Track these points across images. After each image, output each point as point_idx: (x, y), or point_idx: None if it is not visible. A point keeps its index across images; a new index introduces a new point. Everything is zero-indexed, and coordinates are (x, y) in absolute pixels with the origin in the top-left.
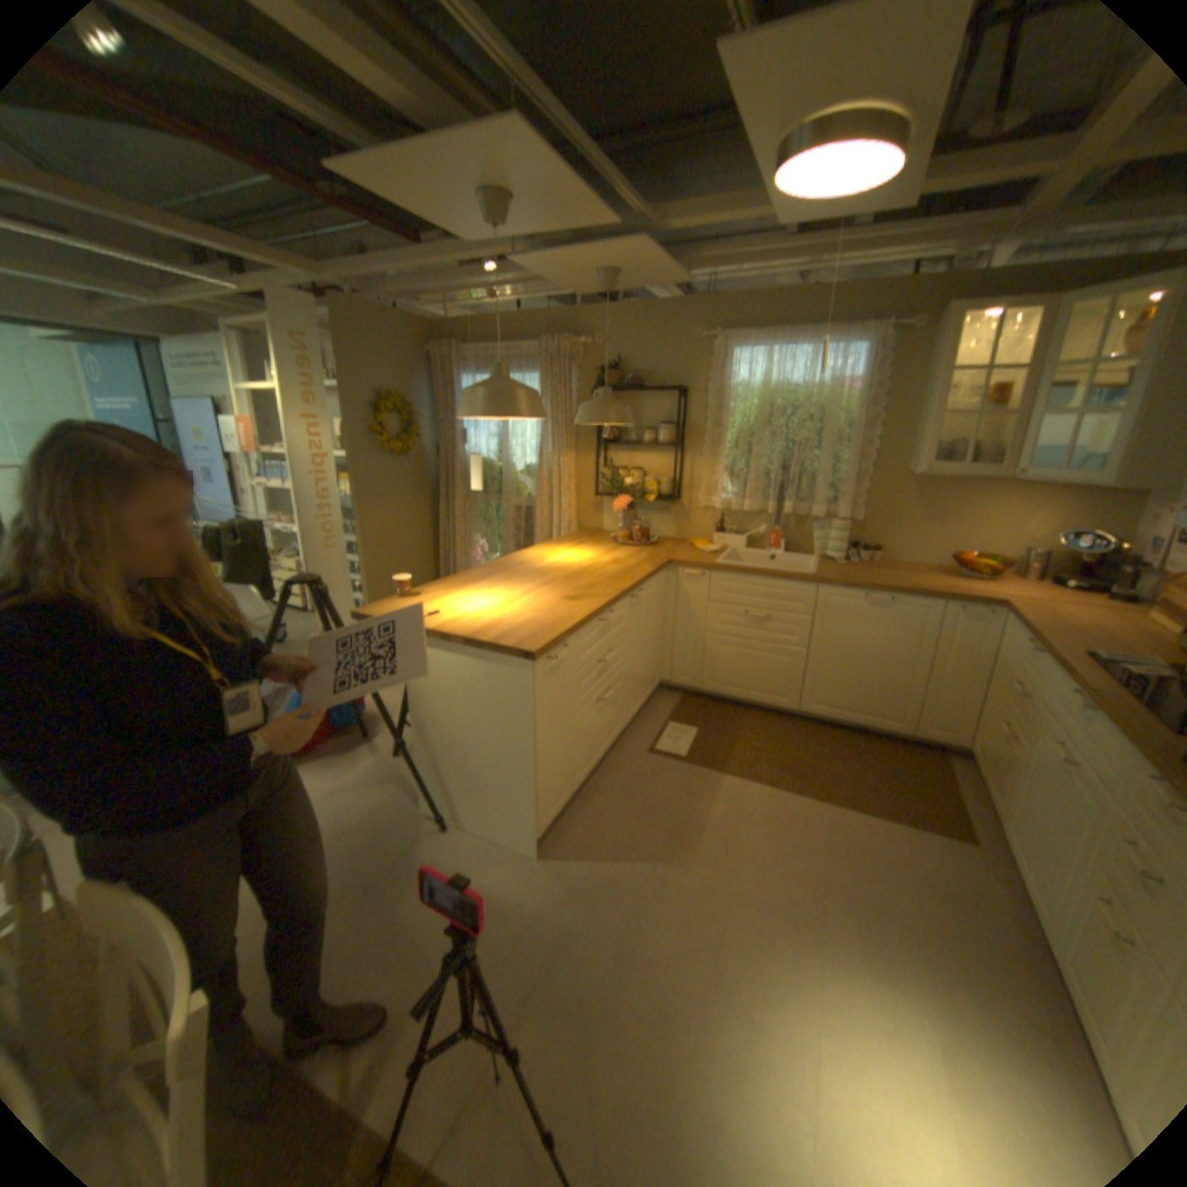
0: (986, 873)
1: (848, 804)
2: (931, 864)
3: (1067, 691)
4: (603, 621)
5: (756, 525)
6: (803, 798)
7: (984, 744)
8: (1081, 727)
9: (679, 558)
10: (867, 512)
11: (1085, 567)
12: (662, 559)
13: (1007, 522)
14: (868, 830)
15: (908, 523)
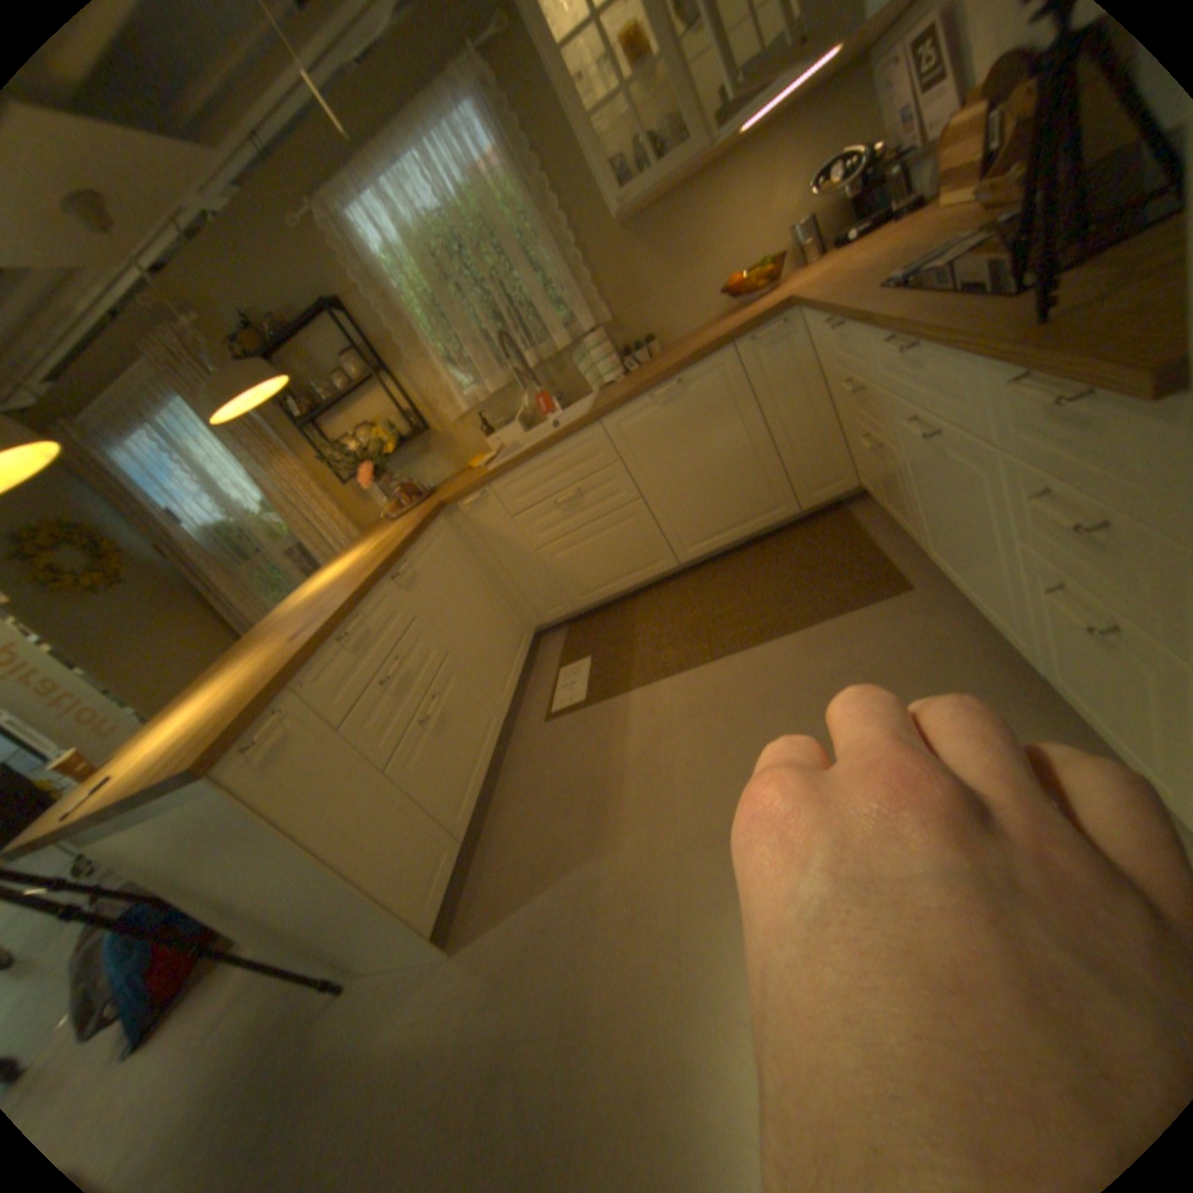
0: (935, 612)
1: (766, 633)
2: (875, 643)
3: (885, 345)
4: (346, 635)
5: (522, 399)
6: (719, 659)
7: (866, 471)
8: (918, 377)
9: (452, 492)
10: (613, 305)
11: (857, 206)
12: (433, 505)
13: (753, 212)
14: (797, 649)
15: (661, 287)
